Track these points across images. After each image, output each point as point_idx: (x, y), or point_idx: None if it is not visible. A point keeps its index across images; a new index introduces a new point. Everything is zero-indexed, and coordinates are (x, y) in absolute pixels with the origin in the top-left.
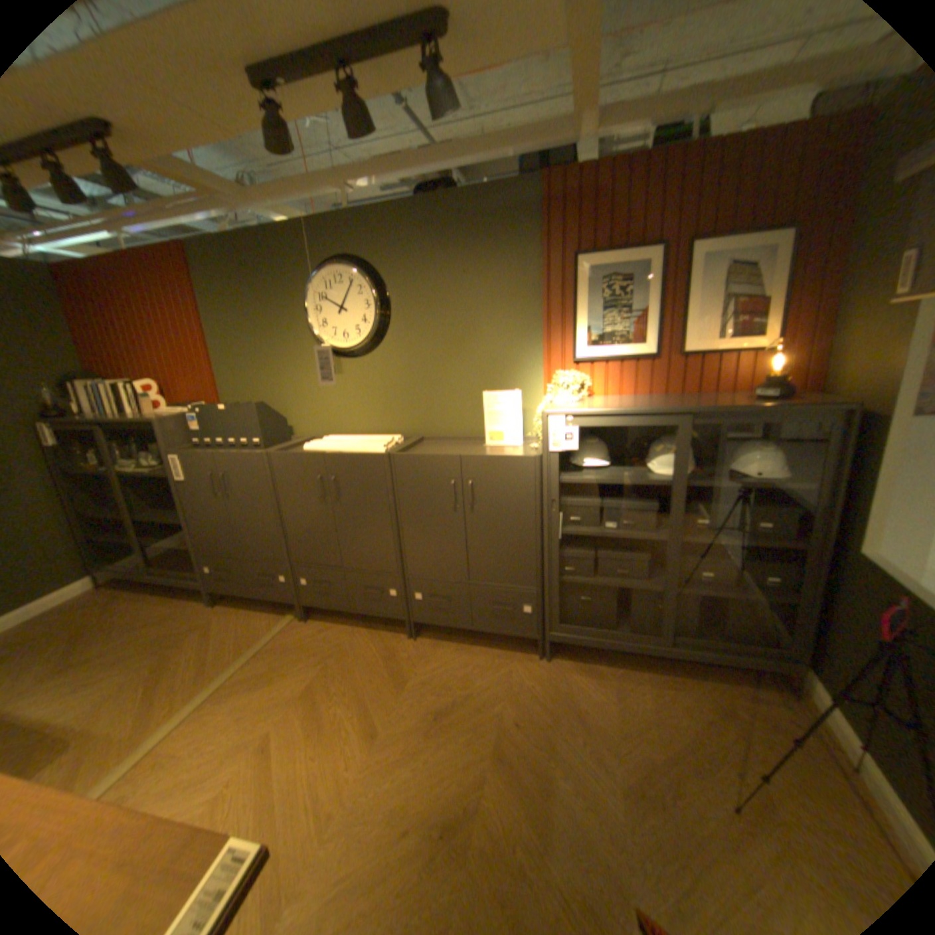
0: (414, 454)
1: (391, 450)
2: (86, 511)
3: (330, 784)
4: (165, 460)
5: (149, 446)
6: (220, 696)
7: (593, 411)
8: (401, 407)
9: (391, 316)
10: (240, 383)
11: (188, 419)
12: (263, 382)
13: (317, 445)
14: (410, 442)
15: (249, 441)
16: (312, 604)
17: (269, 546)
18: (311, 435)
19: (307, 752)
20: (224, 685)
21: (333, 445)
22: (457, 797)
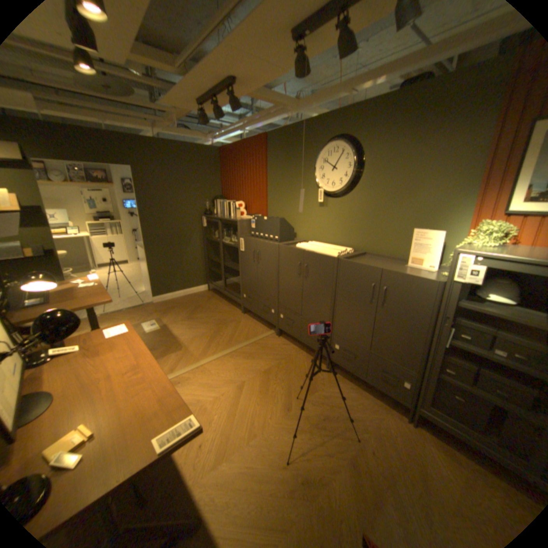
0: (353, 261)
1: (342, 256)
2: (211, 256)
3: (262, 419)
4: (239, 240)
5: (237, 232)
6: (234, 354)
7: (506, 256)
8: (357, 231)
9: (364, 172)
10: (278, 206)
11: (252, 222)
12: (288, 207)
13: (303, 245)
14: (357, 253)
15: (274, 237)
16: (283, 328)
17: (271, 292)
18: (304, 239)
19: (258, 399)
20: (237, 350)
21: (312, 246)
22: (321, 469)
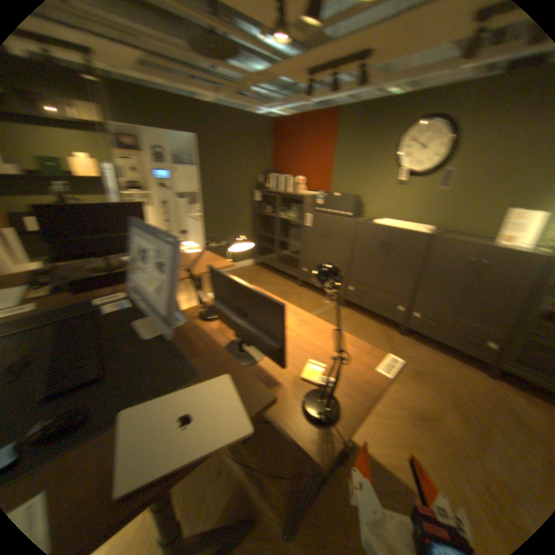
0: (451, 237)
1: (433, 232)
2: (261, 231)
3: None
4: (305, 215)
5: (294, 208)
6: None
7: None
8: (441, 210)
9: (457, 153)
10: (346, 183)
11: (320, 198)
12: (359, 184)
13: (384, 222)
14: (442, 231)
15: (347, 213)
16: (352, 300)
17: (341, 267)
18: (375, 217)
19: None
20: None
21: (394, 223)
22: (431, 410)
